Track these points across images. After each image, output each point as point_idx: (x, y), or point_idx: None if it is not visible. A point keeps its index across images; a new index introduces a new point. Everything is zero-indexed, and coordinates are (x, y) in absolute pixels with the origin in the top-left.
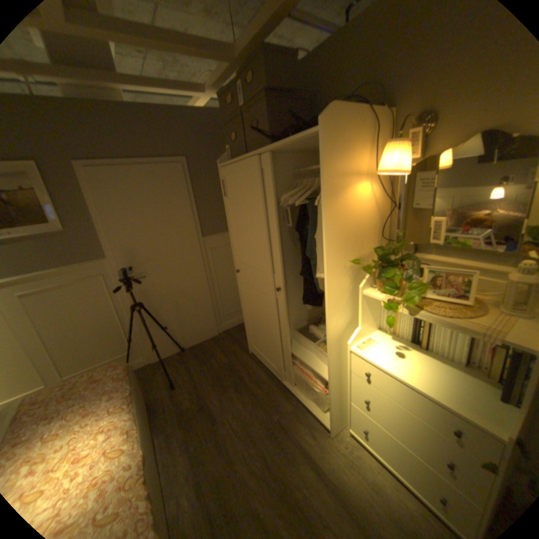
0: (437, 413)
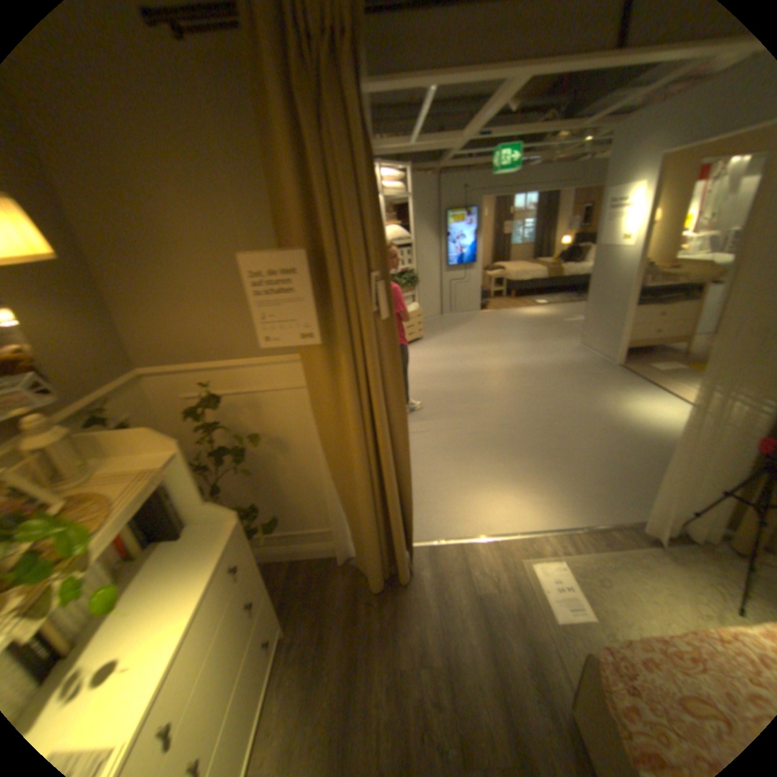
0: (218, 588)
